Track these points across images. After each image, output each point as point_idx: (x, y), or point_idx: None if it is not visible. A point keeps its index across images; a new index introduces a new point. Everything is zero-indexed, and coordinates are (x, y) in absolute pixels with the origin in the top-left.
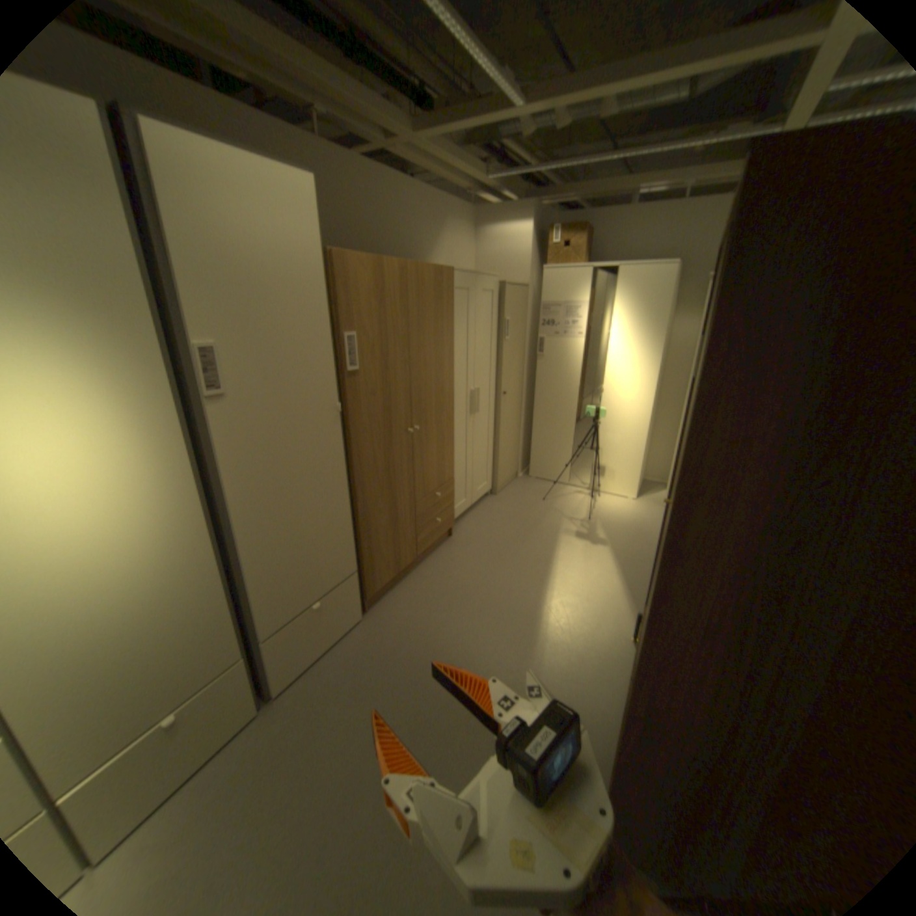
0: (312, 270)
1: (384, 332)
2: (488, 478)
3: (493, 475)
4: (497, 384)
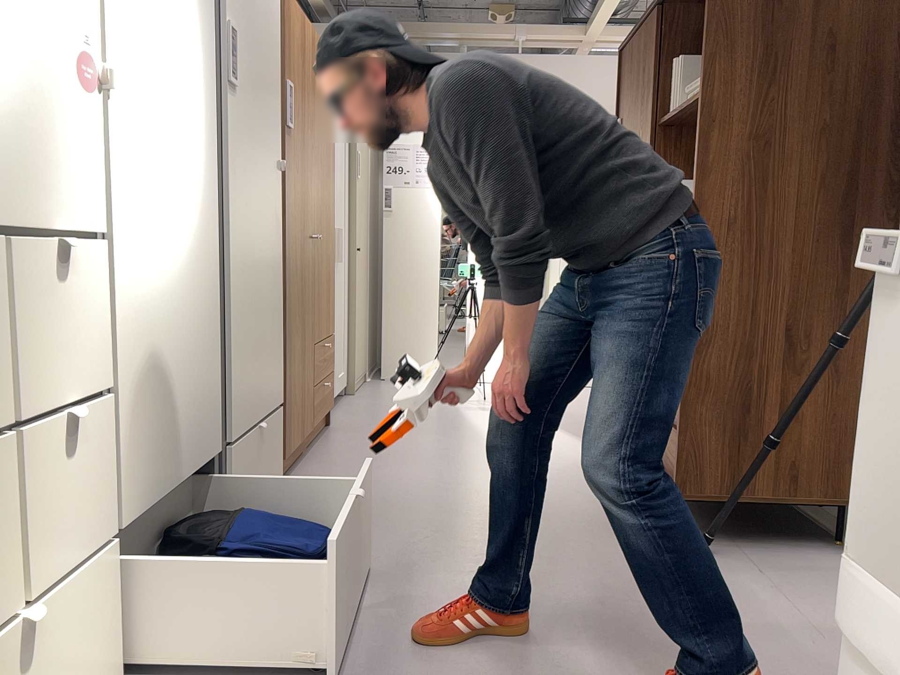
0: None
1: (303, 98)
2: (344, 365)
3: (349, 364)
4: (350, 233)
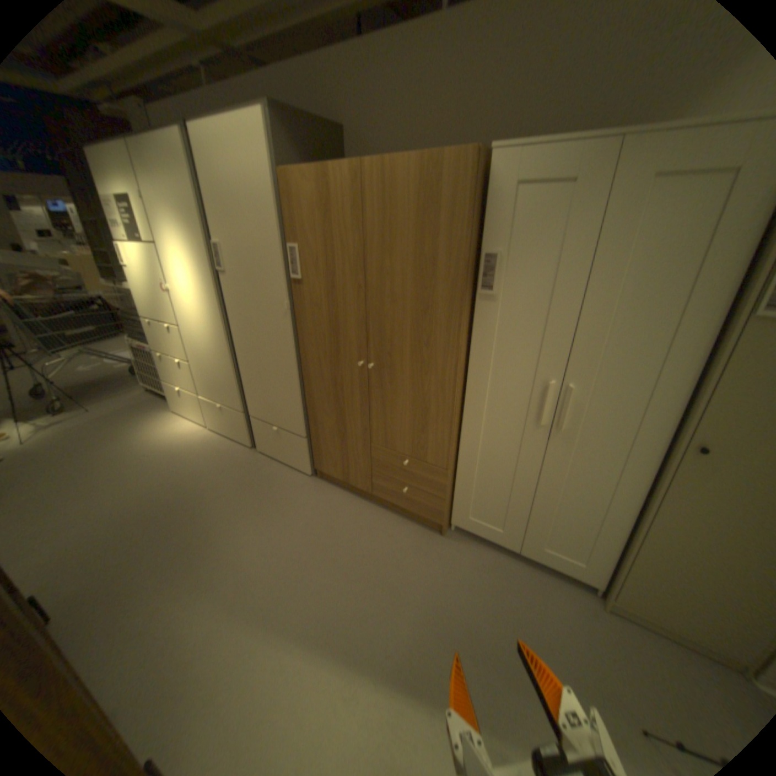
0: (263, 192)
1: (329, 248)
2: (597, 565)
3: (618, 576)
4: (690, 415)
